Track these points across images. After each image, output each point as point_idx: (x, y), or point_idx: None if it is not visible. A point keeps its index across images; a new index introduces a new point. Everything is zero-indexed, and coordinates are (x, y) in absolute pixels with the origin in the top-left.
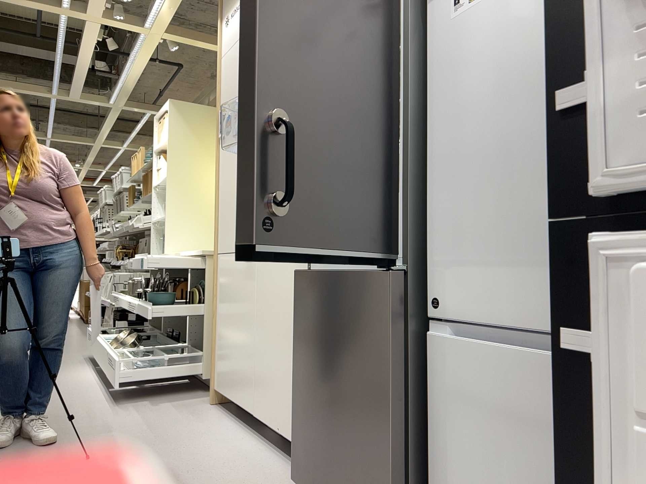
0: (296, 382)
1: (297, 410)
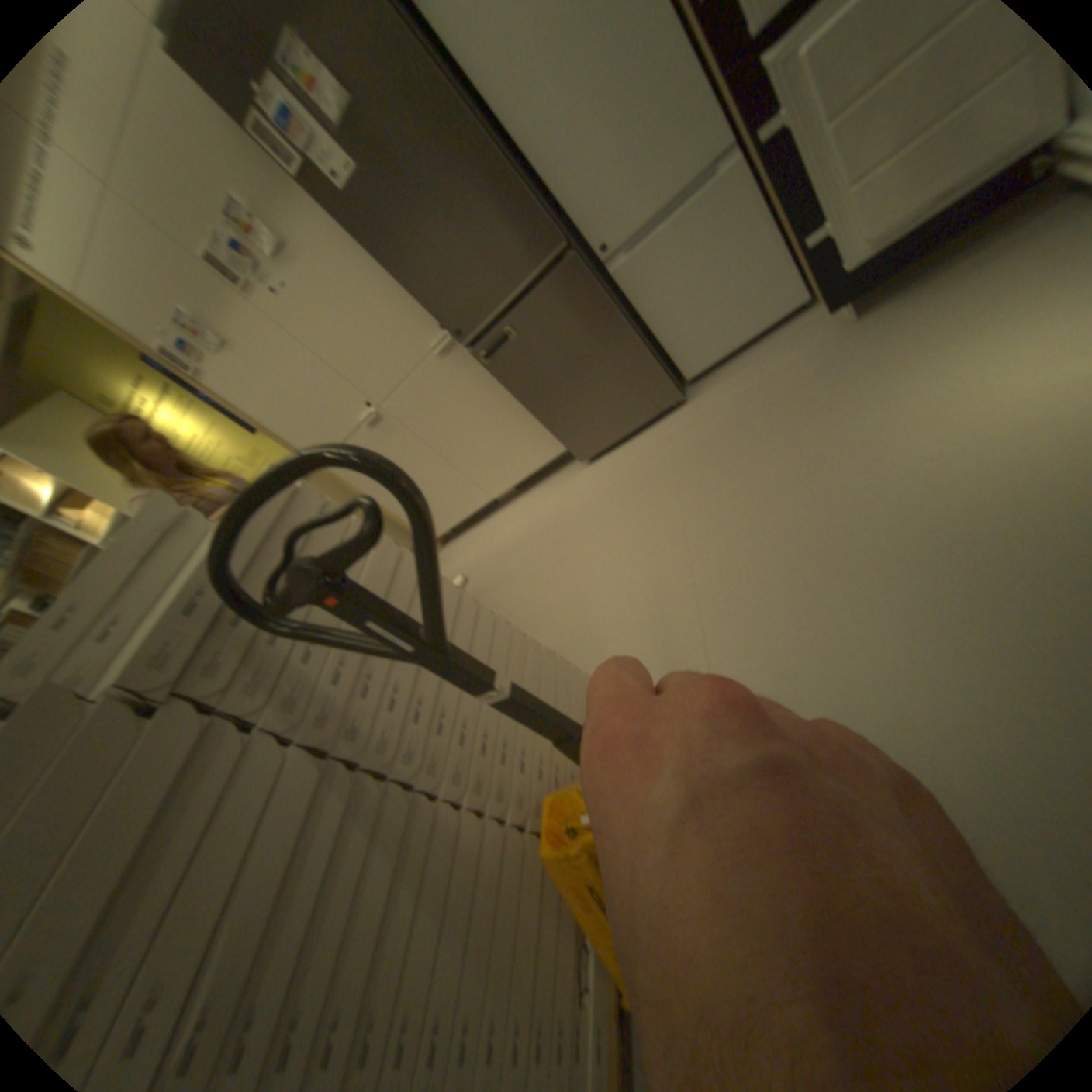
0: (535, 409)
1: (549, 422)
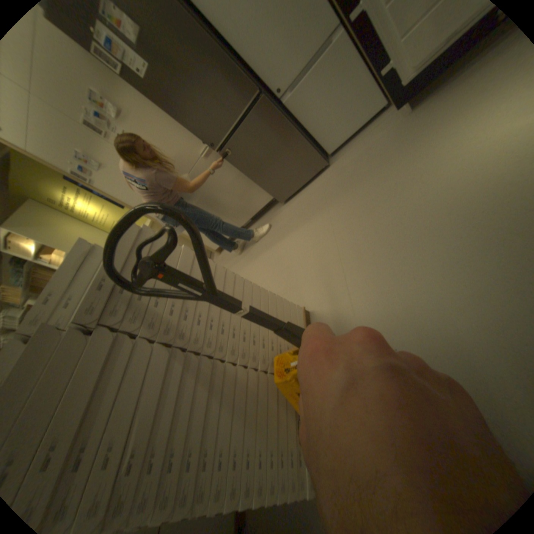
0: (256, 179)
1: (264, 185)
